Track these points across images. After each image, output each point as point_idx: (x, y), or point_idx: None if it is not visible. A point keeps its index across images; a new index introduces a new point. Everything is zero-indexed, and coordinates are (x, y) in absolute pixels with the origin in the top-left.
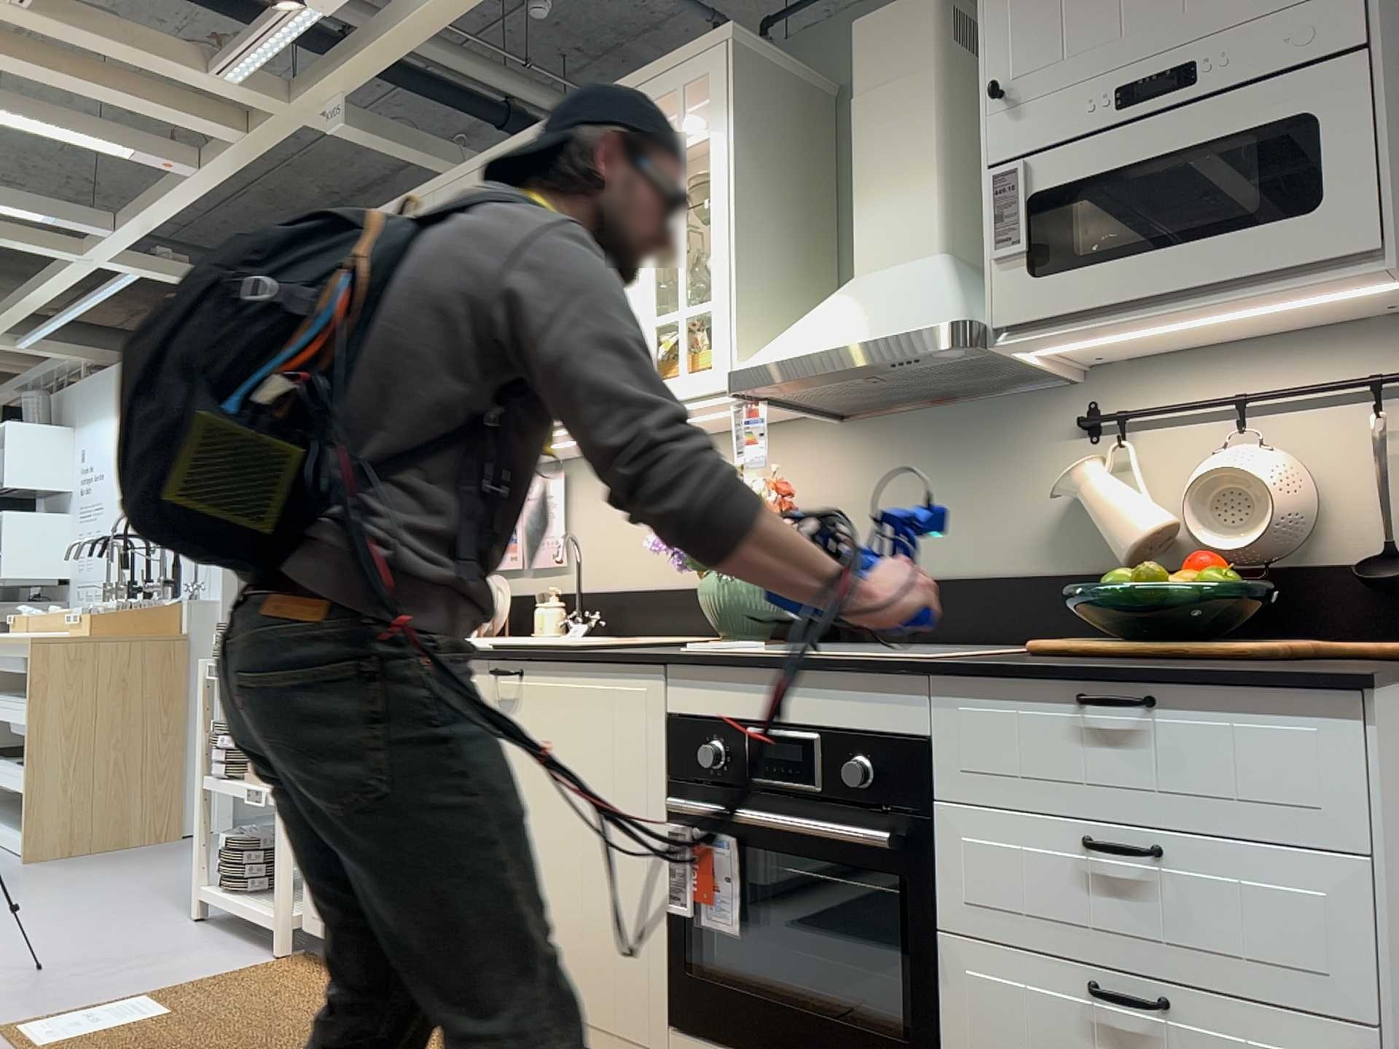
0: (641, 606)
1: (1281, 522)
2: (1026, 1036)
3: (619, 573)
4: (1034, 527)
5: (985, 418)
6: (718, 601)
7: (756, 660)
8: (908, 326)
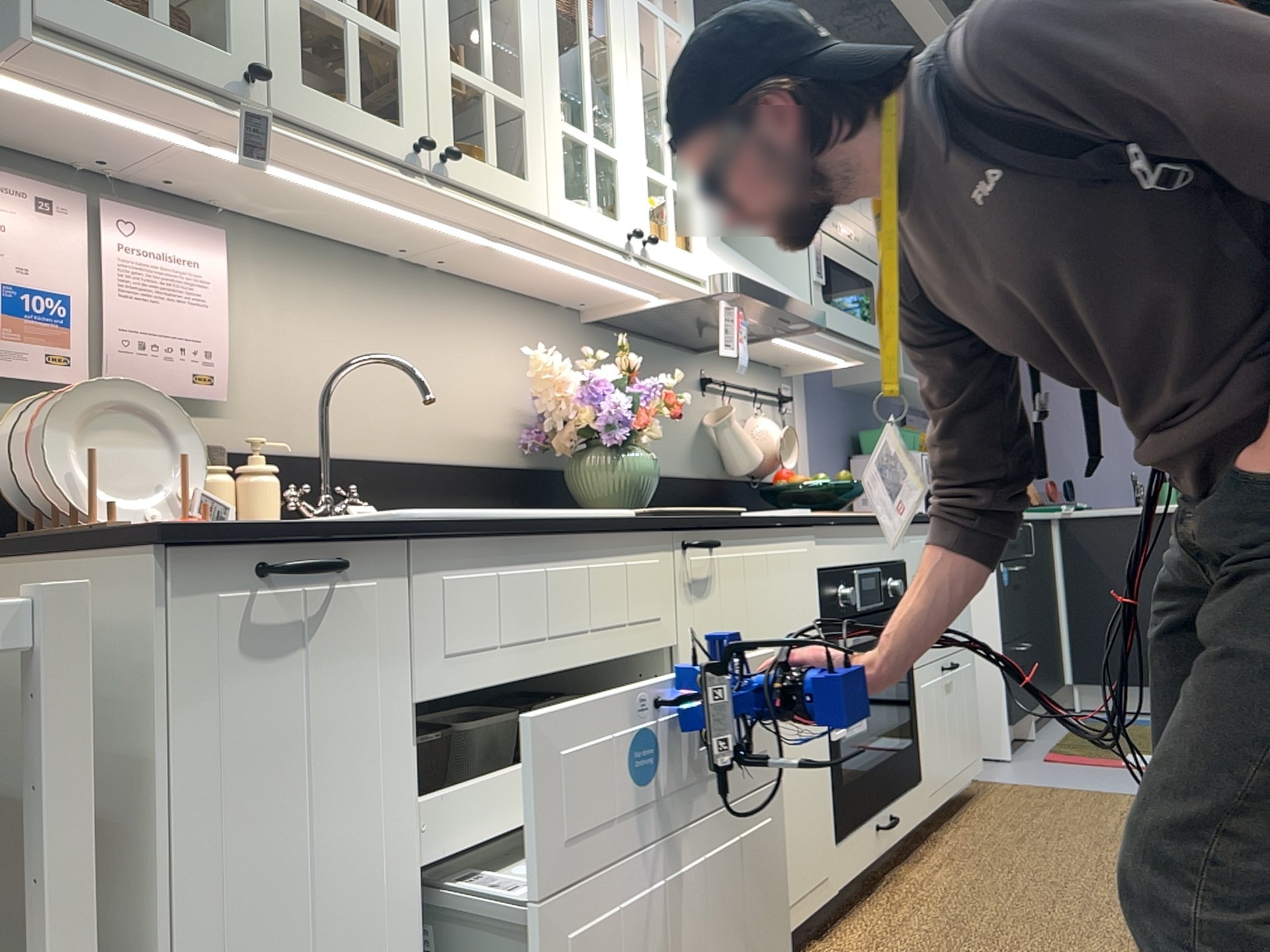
0: (383, 483)
1: (772, 459)
2: (935, 705)
3: (334, 430)
4: (688, 444)
5: (665, 359)
6: (636, 478)
7: (861, 518)
8: (803, 300)
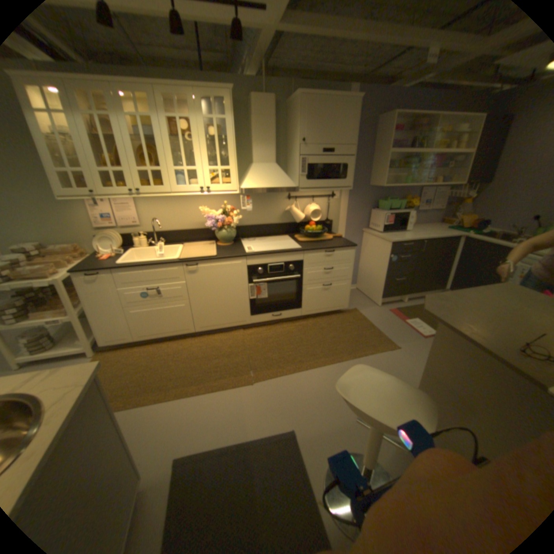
0: (178, 236)
1: (319, 217)
2: (316, 295)
3: (167, 228)
4: (280, 217)
5: (271, 195)
6: (227, 238)
7: (273, 255)
8: (287, 187)
